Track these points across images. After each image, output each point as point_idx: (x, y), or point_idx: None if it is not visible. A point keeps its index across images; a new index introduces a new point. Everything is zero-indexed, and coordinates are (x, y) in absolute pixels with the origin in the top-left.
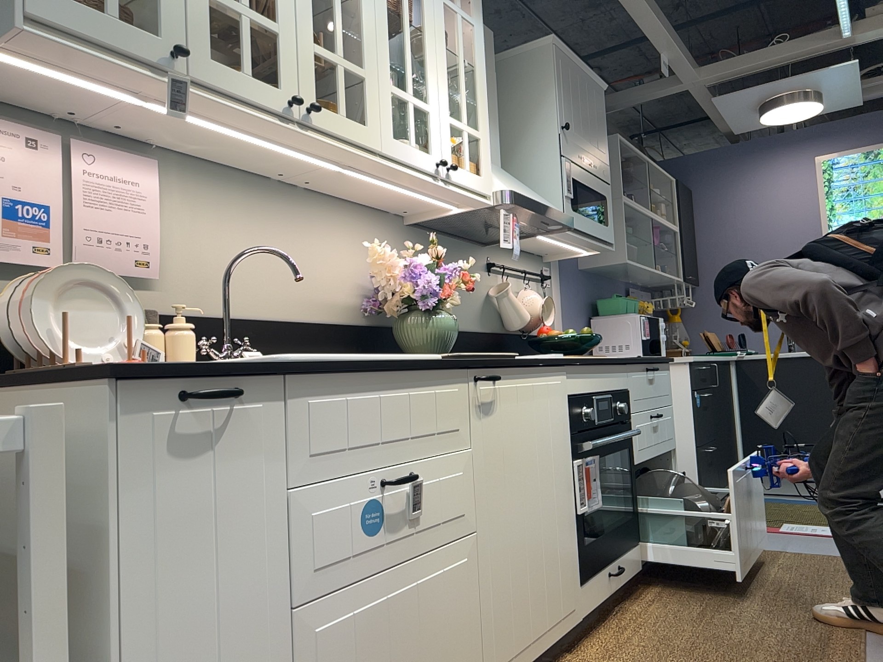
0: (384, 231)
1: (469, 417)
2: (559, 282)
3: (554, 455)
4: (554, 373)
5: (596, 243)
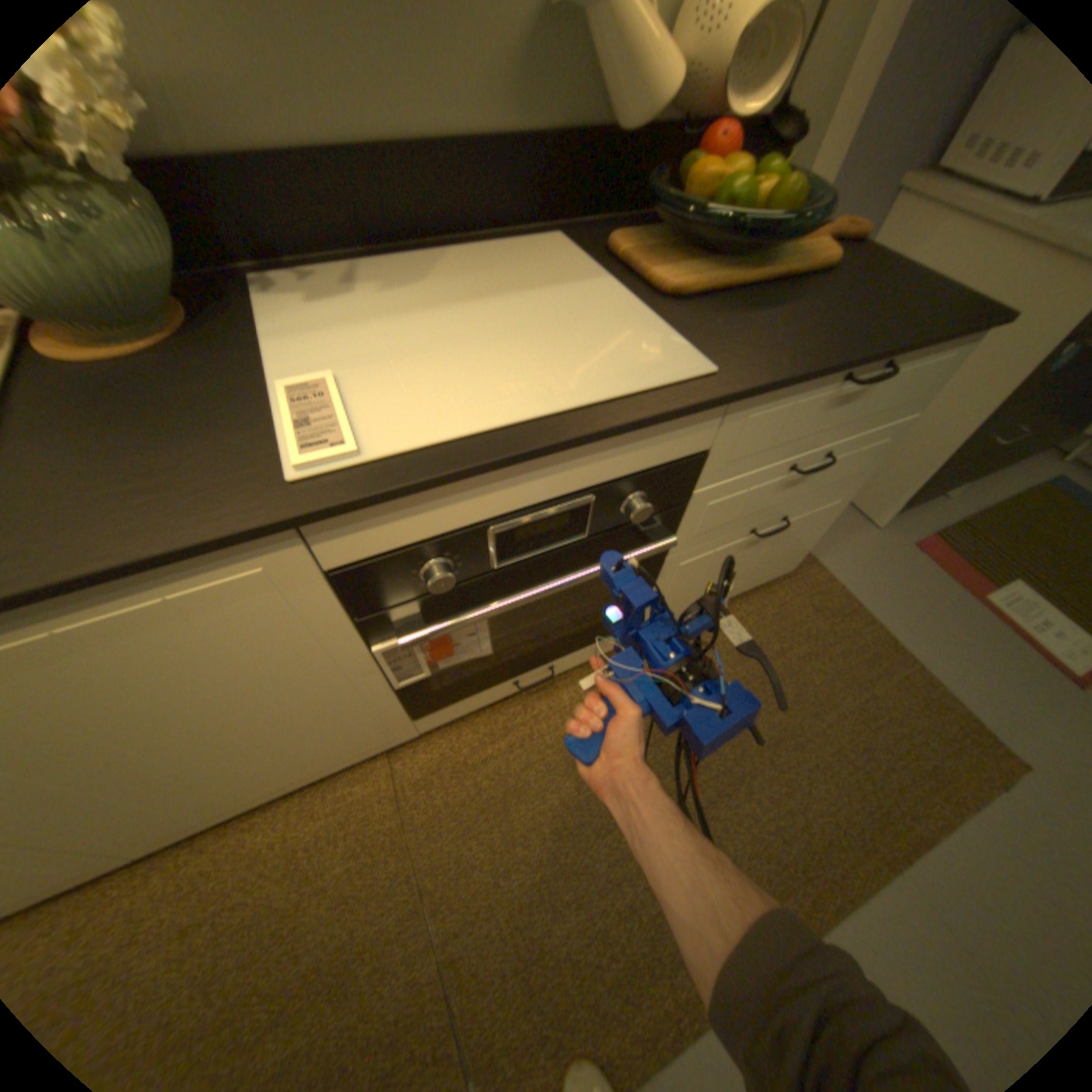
0: None
1: None
2: None
3: (260, 674)
4: (191, 566)
5: None
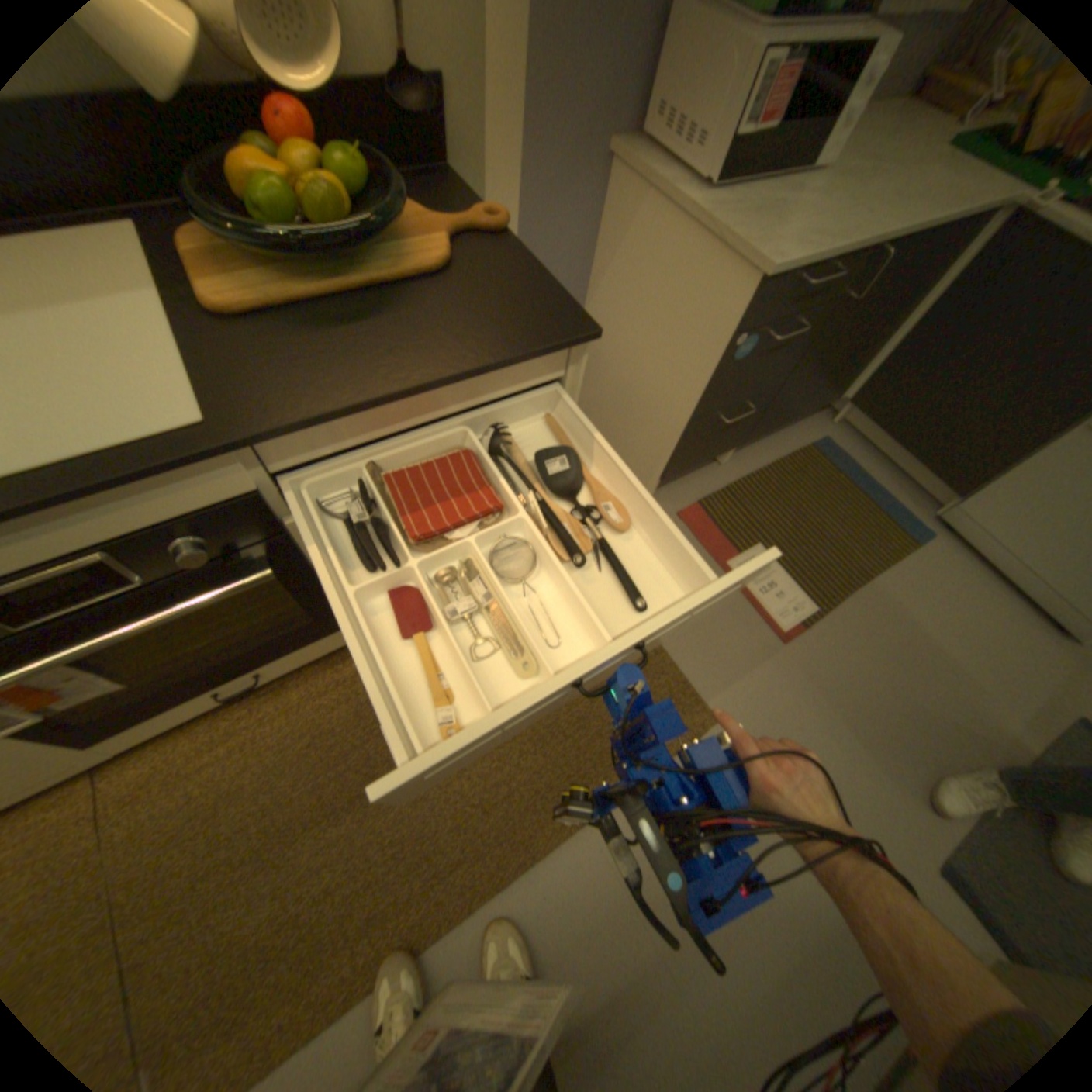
0: None
1: None
2: None
3: None
4: None
5: None
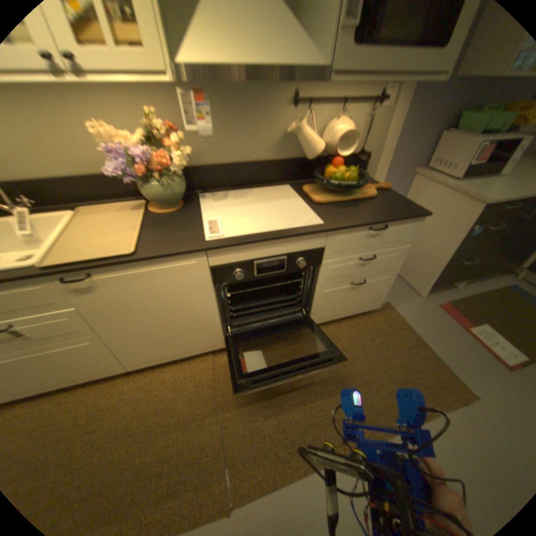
0: (145, 89)
1: (63, 296)
2: (407, 97)
3: (185, 298)
4: (181, 258)
5: (399, 79)
